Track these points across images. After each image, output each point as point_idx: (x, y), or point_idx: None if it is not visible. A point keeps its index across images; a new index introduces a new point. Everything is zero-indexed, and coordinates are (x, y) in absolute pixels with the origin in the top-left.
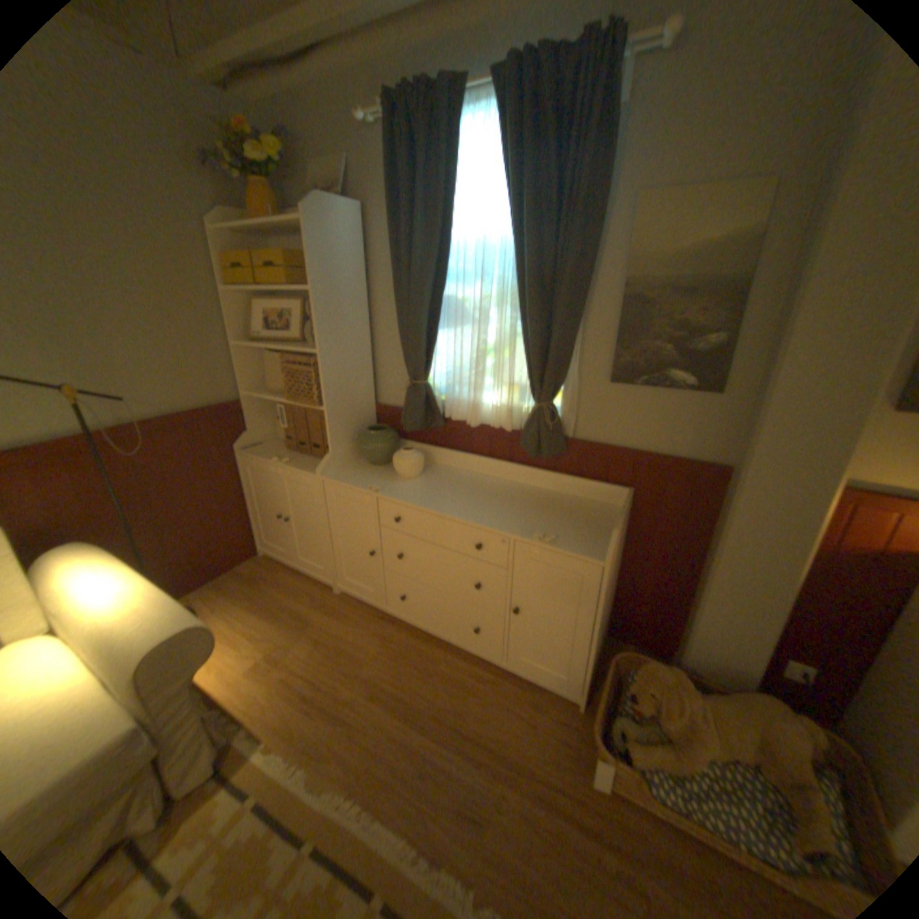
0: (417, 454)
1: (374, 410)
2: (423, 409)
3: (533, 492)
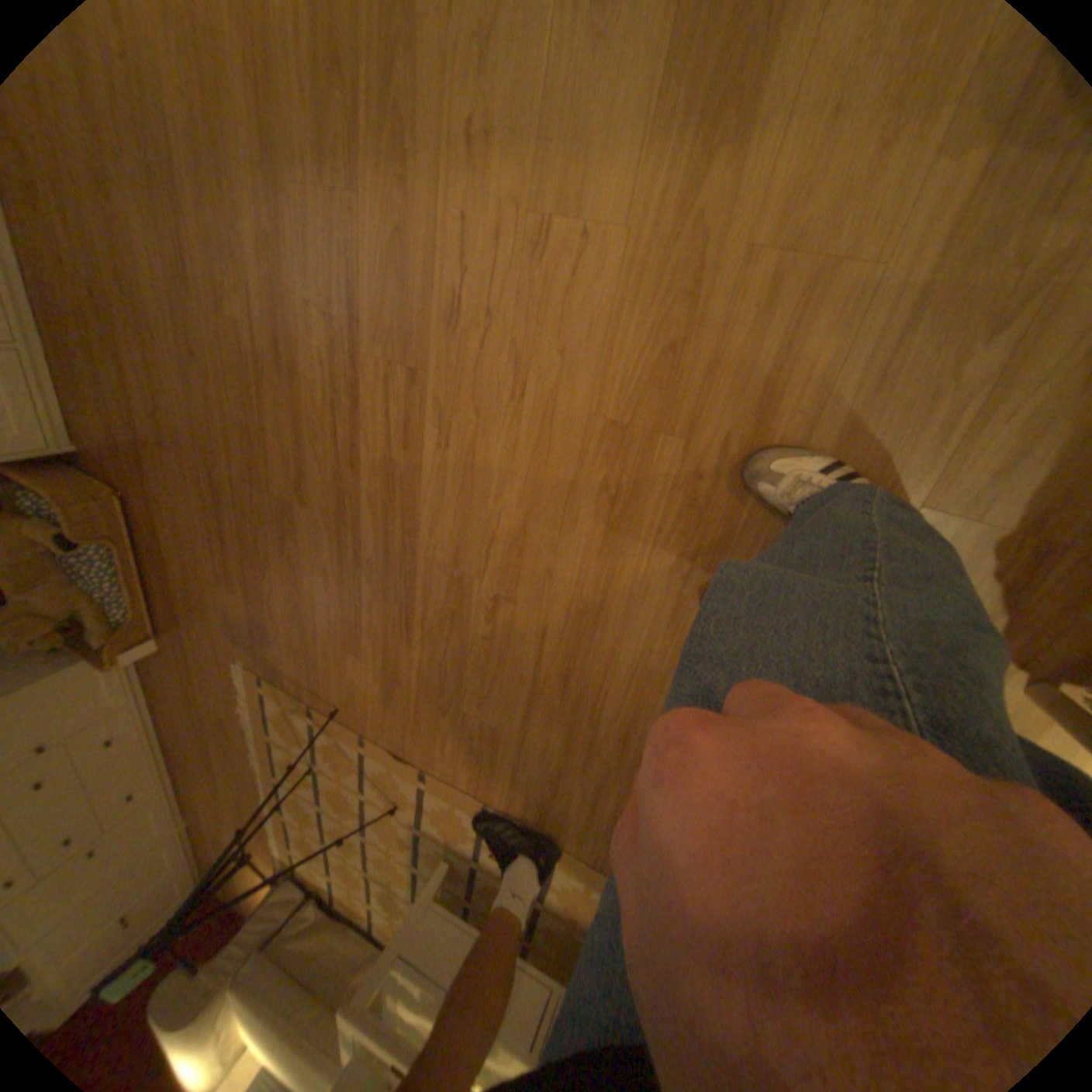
0: None
1: None
2: None
3: None
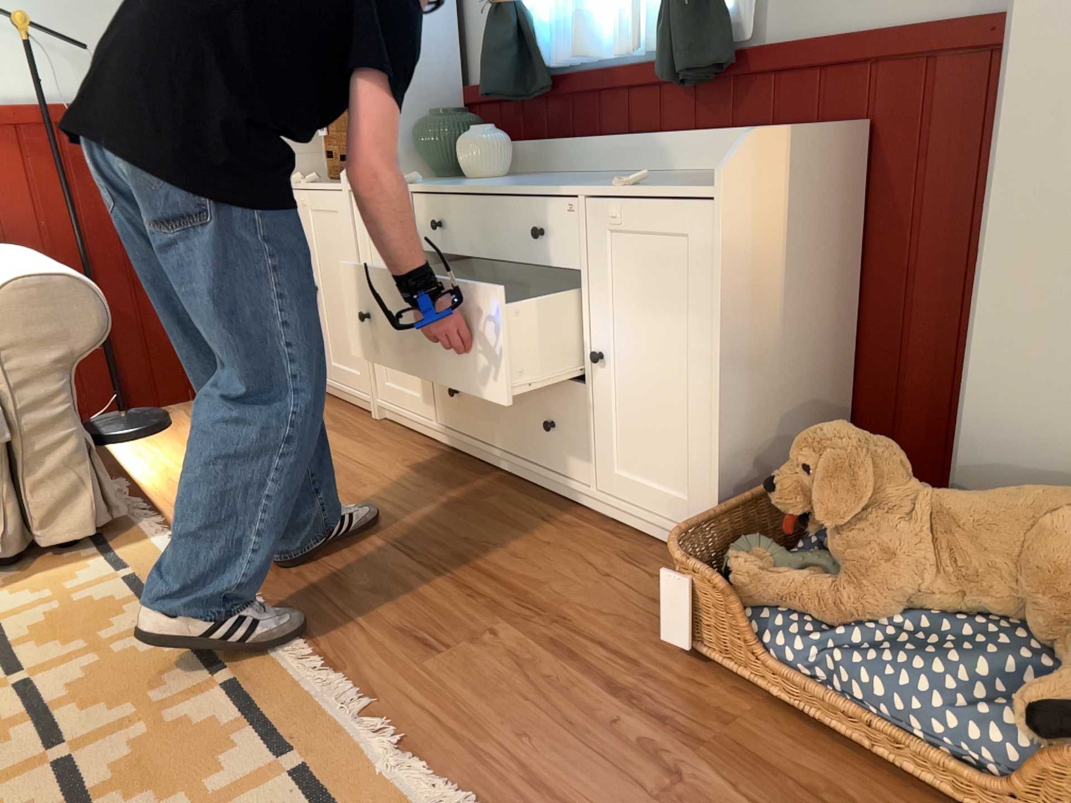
0: (493, 133)
1: (458, 98)
2: (510, 53)
3: (682, 173)
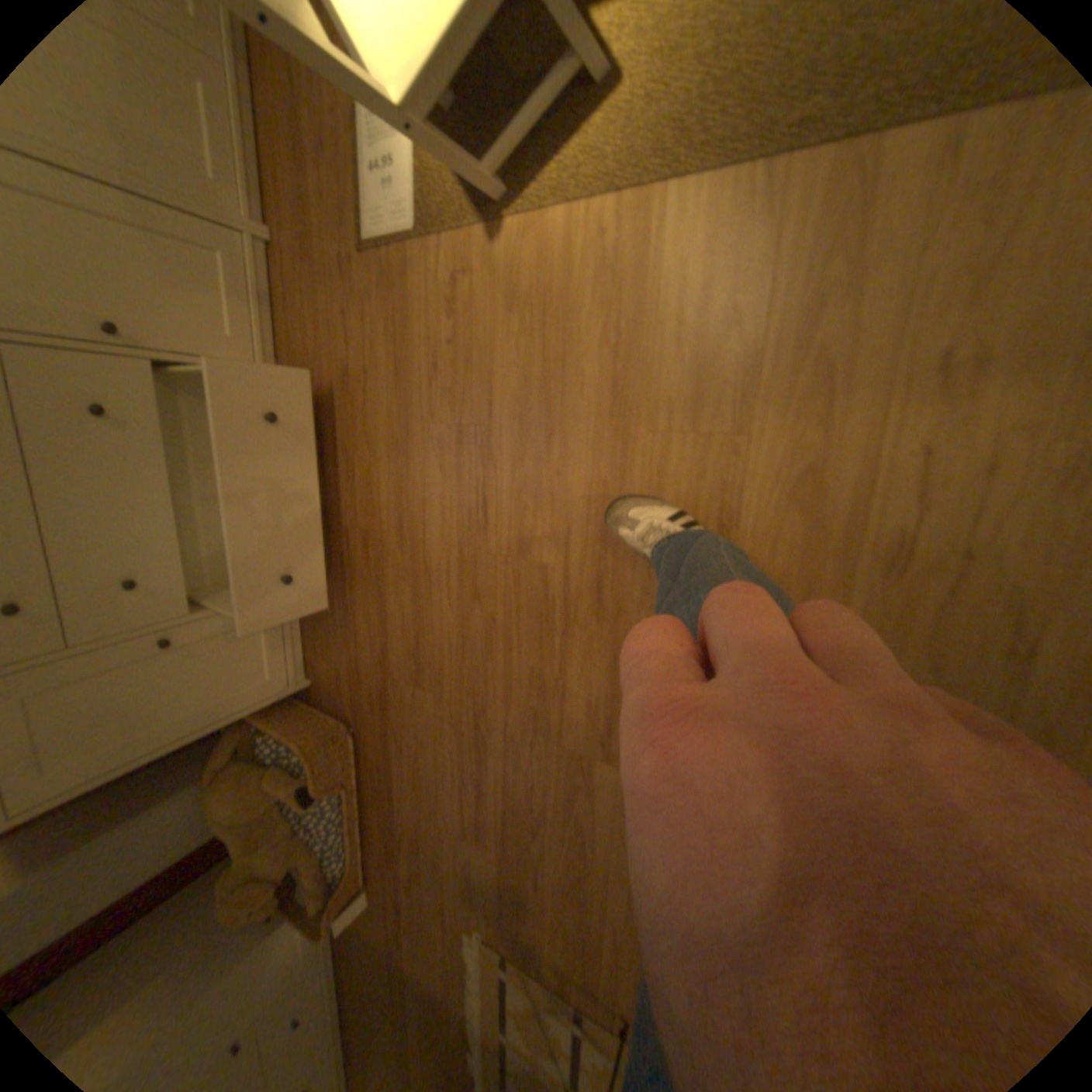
0: None
1: None
2: None
3: None
